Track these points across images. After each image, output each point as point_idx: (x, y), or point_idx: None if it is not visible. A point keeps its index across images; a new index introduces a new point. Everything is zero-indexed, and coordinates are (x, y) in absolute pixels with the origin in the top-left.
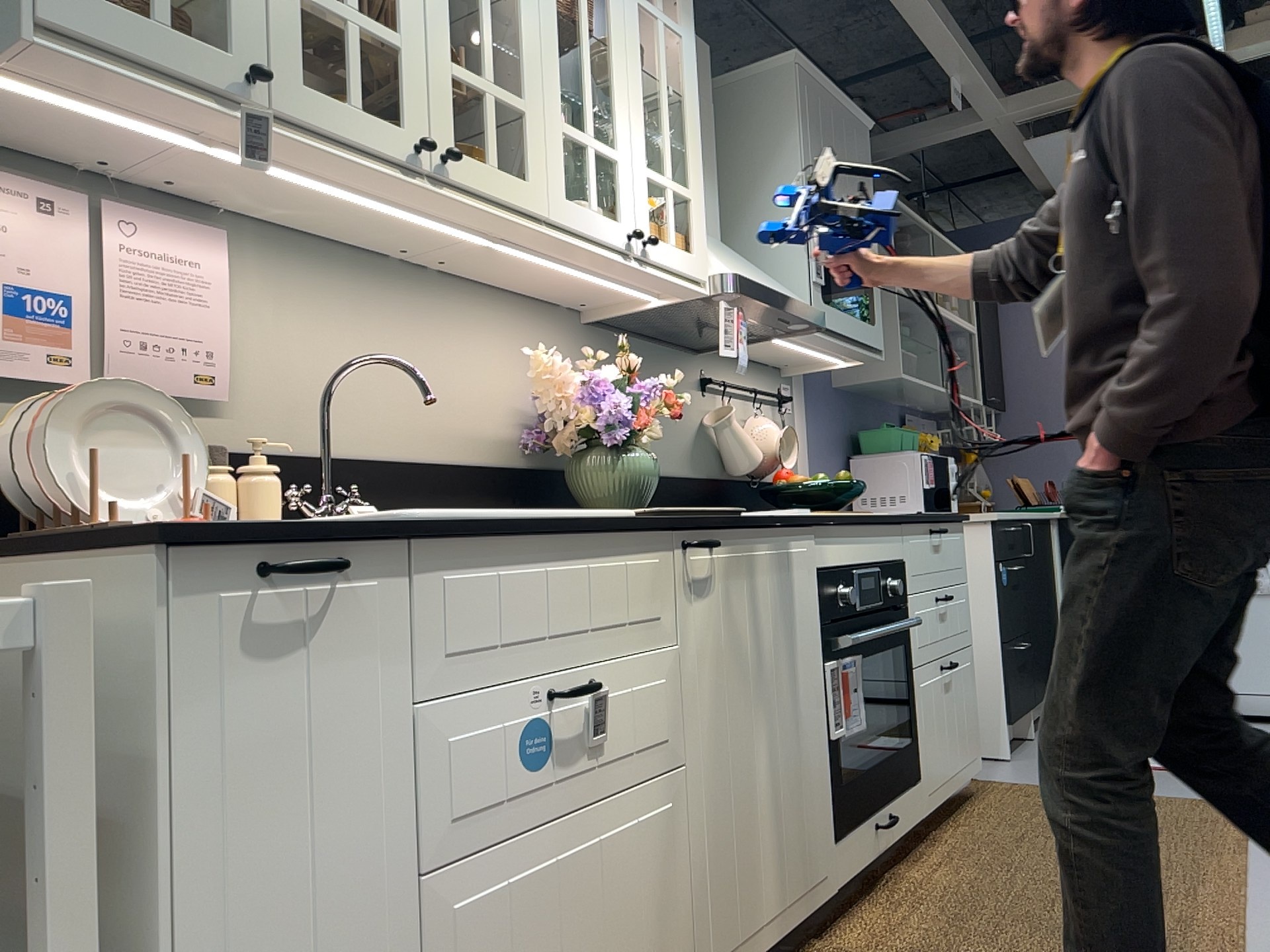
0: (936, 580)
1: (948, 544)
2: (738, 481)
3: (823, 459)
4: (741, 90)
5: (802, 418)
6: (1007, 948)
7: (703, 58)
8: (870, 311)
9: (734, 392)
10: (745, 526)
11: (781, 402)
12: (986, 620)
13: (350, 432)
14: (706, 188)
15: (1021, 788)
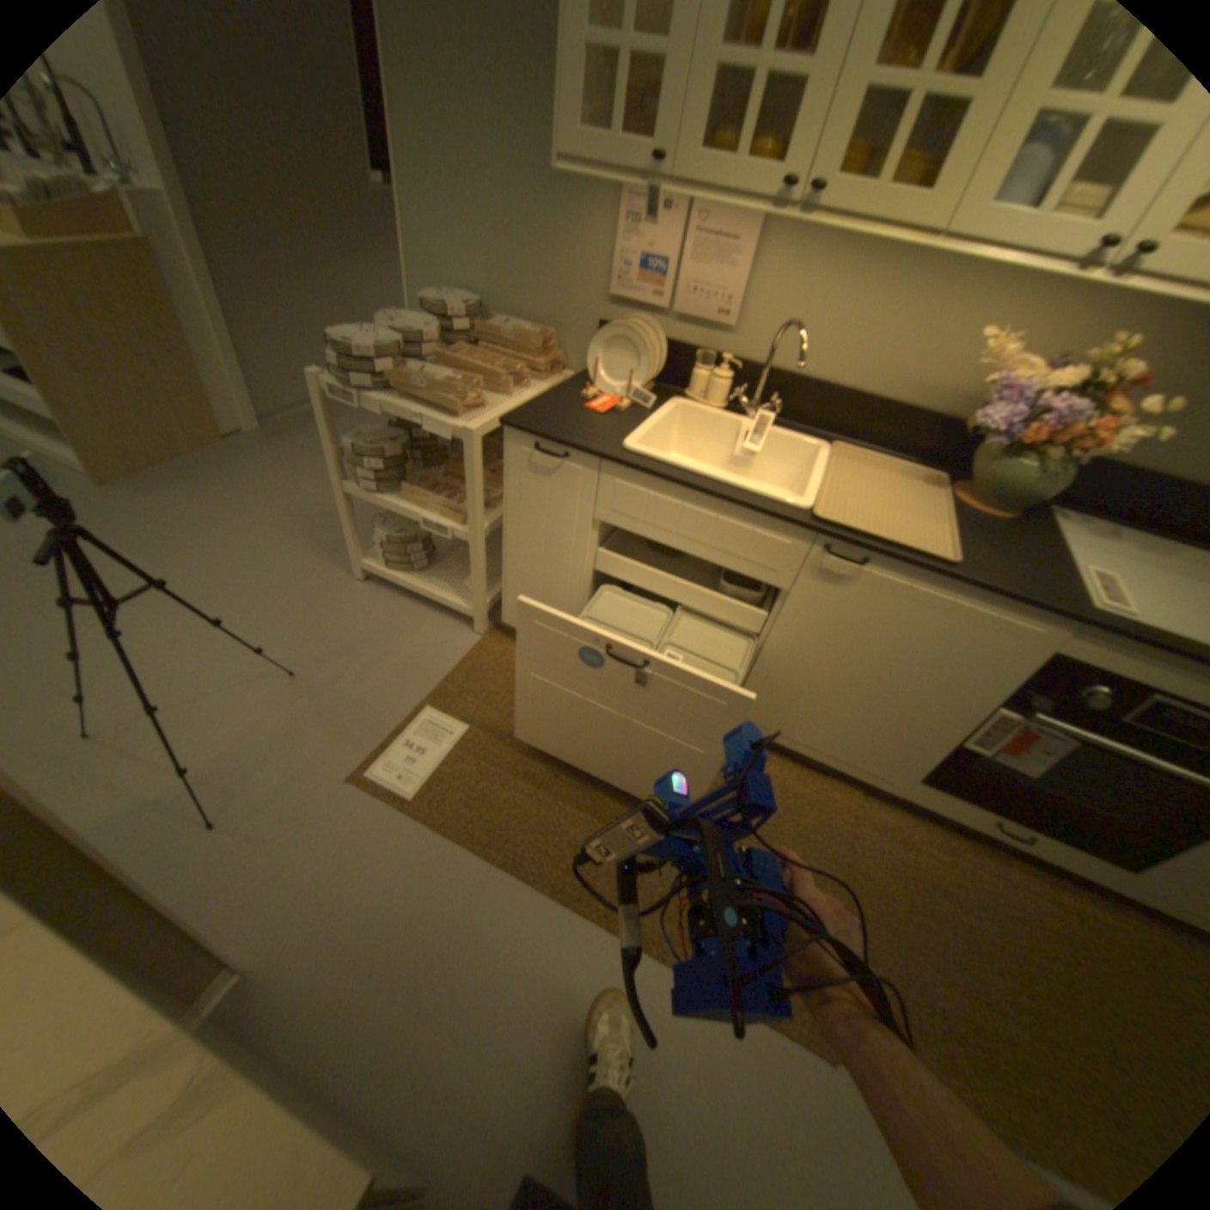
0: None
1: None
2: None
3: None
4: None
5: None
6: (915, 923)
7: None
8: None
9: None
10: (924, 570)
11: None
12: None
13: (816, 360)
14: None
15: None
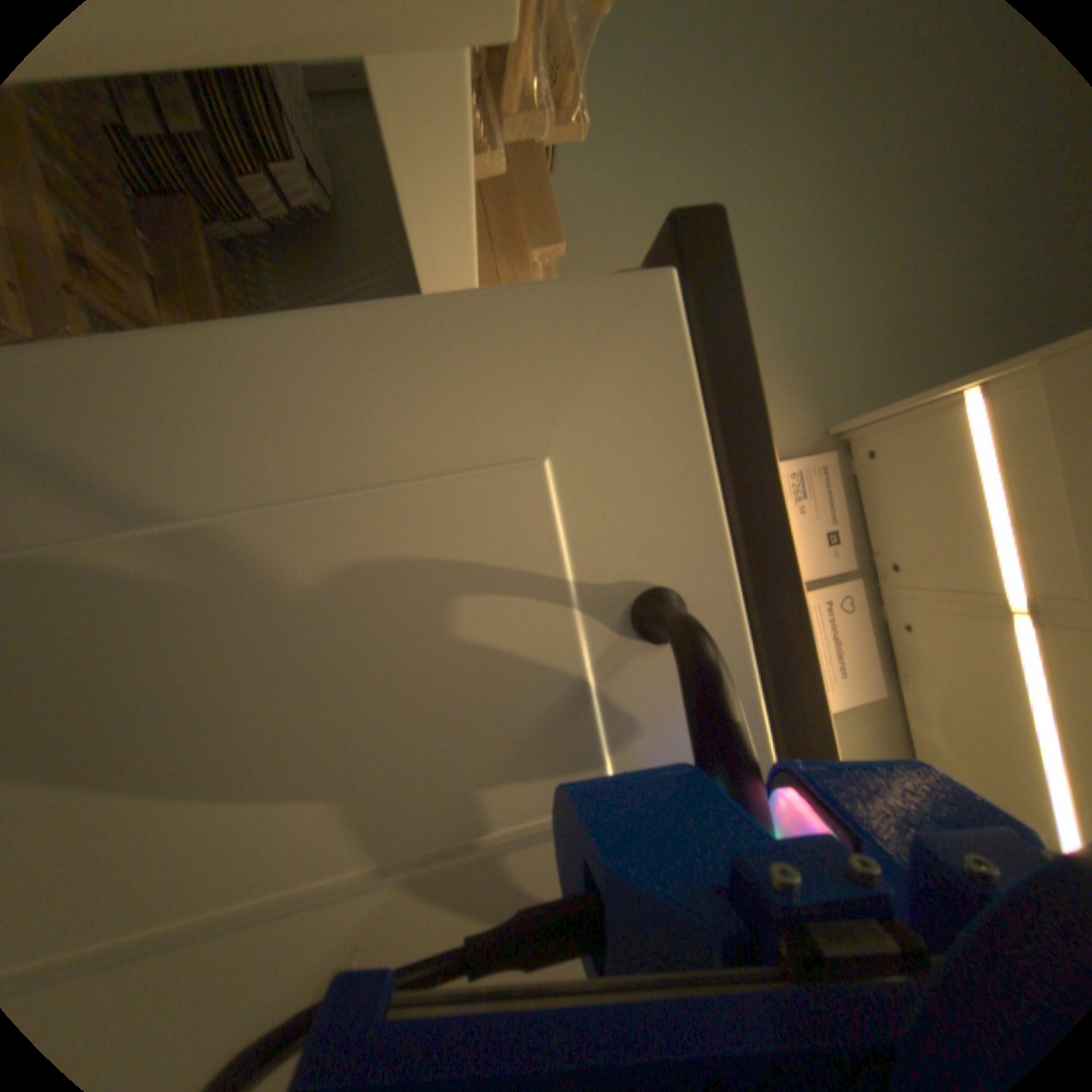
0: None
1: None
2: None
3: None
4: None
5: None
6: None
7: None
8: None
9: None
10: None
11: None
12: None
13: None
14: None
15: None
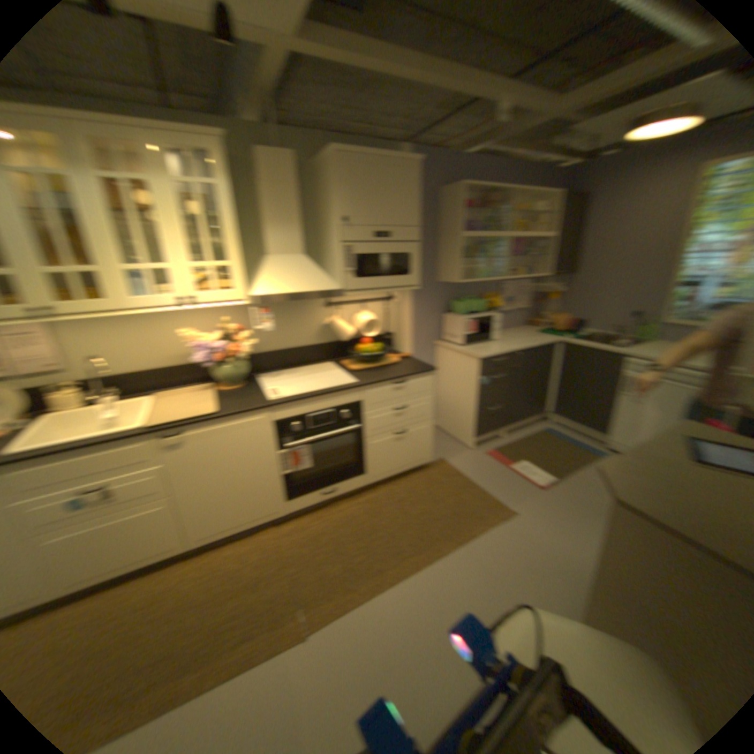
0: (391, 403)
1: (407, 386)
2: (345, 341)
3: (418, 318)
4: (319, 164)
5: (402, 304)
6: (310, 558)
7: (280, 160)
8: (402, 269)
9: (346, 304)
10: (198, 424)
11: (384, 300)
12: (470, 398)
13: (112, 367)
14: (283, 233)
15: (445, 472)
